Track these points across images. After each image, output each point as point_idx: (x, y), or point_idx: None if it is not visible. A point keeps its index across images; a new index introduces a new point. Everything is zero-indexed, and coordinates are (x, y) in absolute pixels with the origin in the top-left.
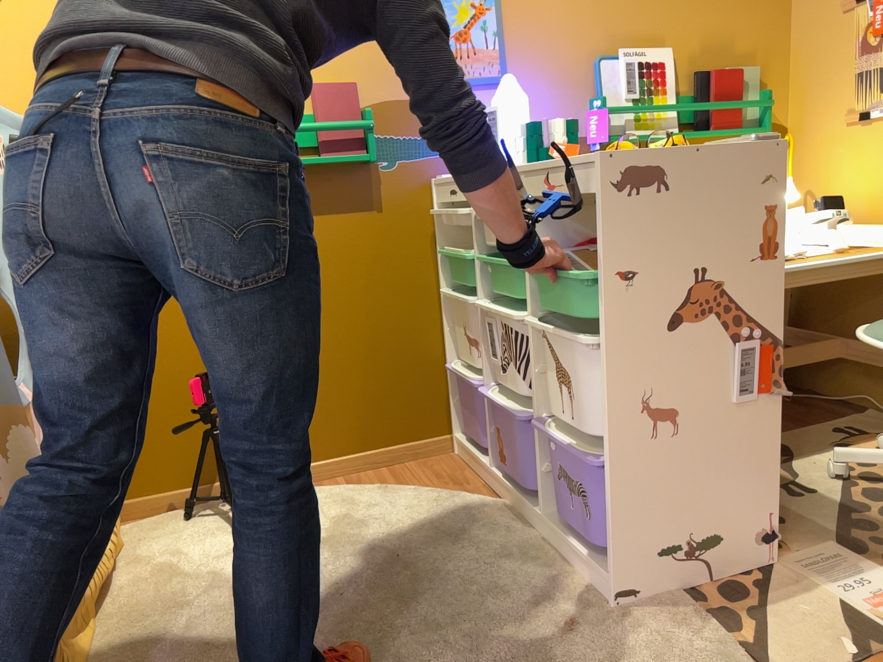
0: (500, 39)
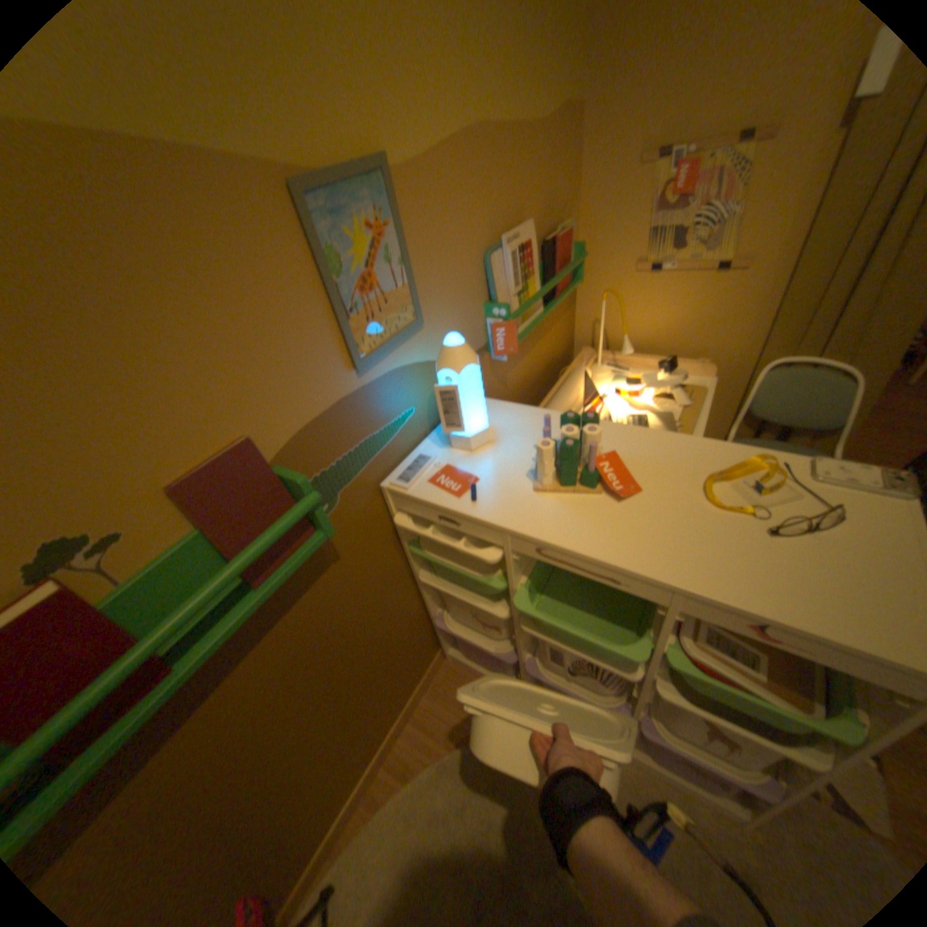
0: (407, 266)
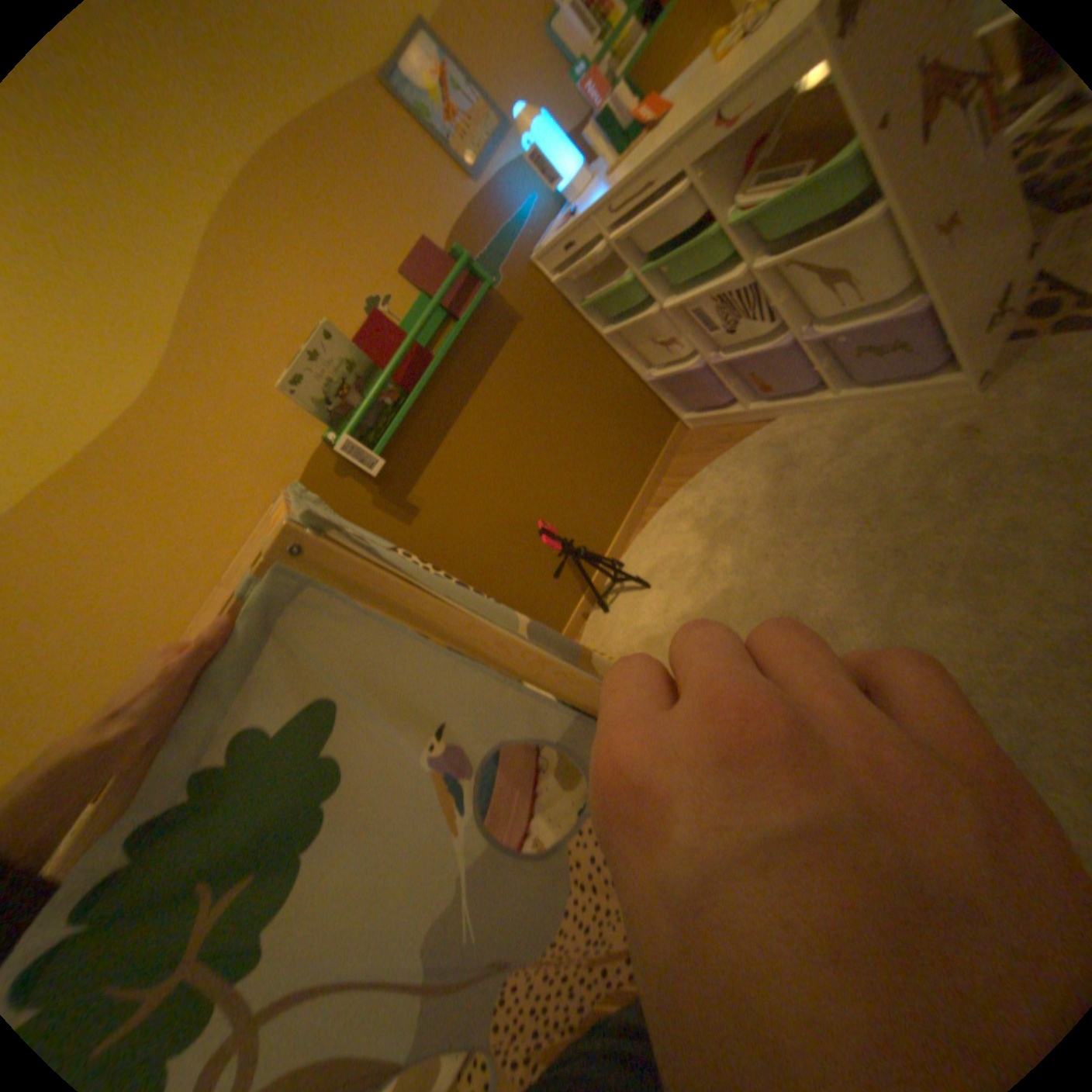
0: (472, 83)
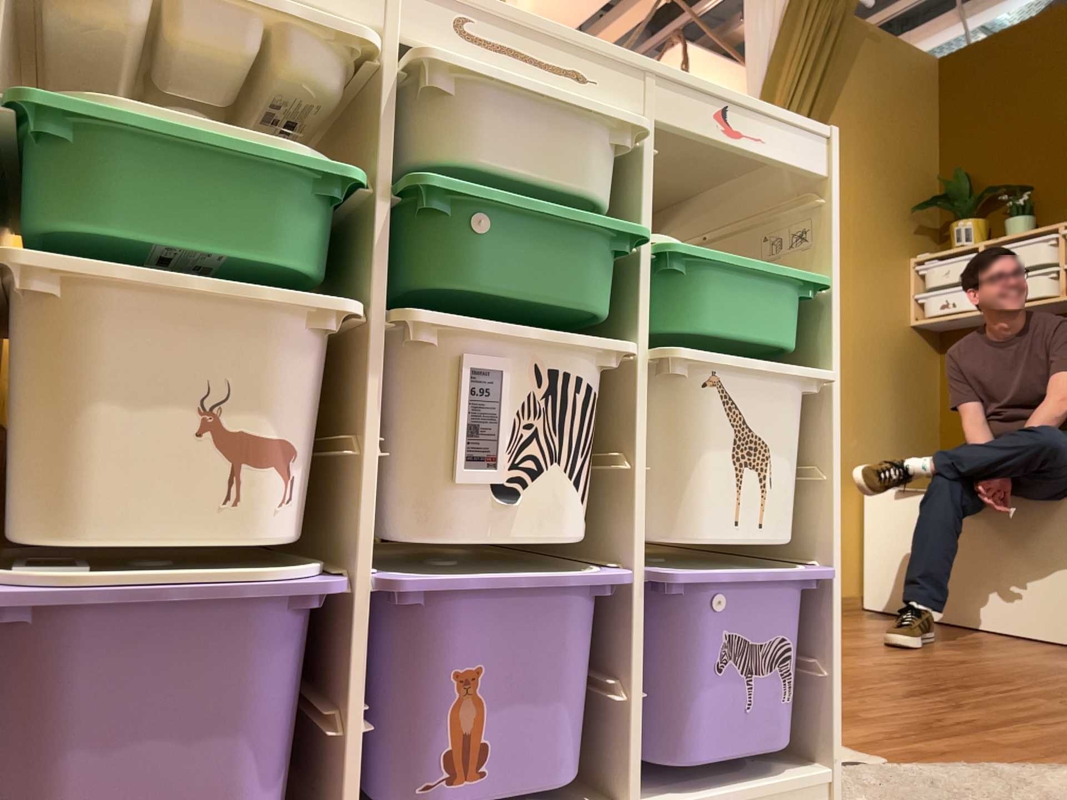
0: None
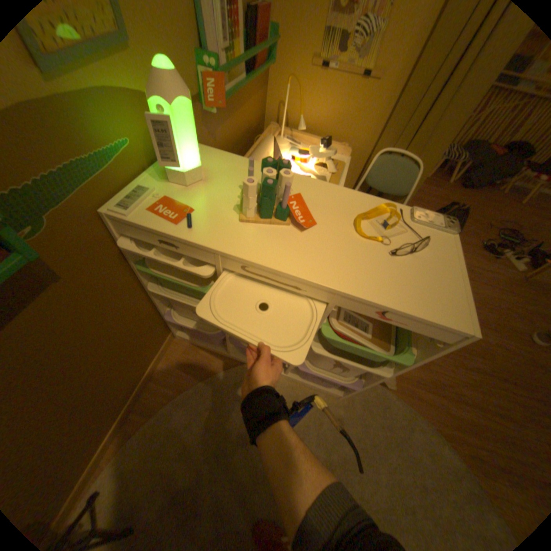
0: None
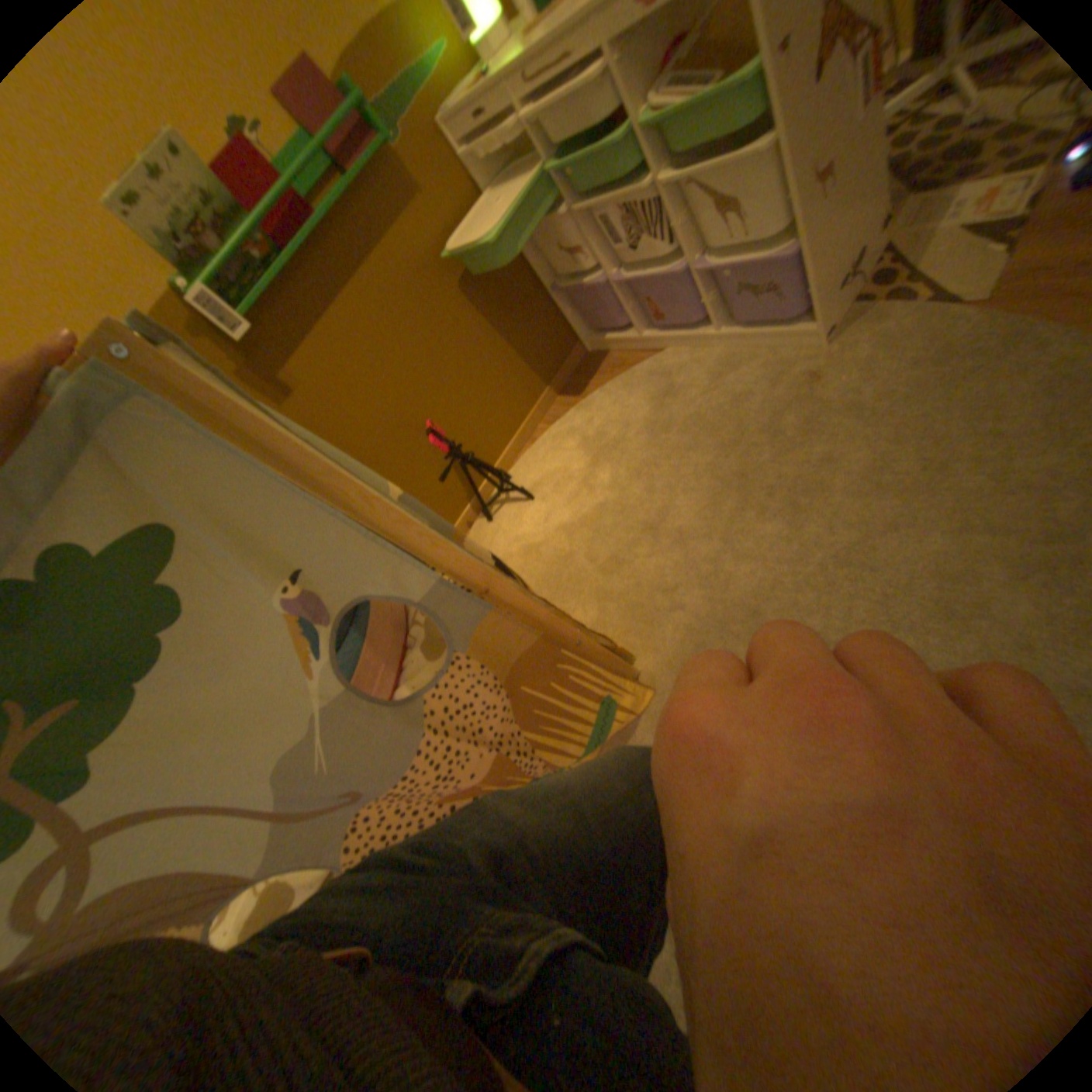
0: None
